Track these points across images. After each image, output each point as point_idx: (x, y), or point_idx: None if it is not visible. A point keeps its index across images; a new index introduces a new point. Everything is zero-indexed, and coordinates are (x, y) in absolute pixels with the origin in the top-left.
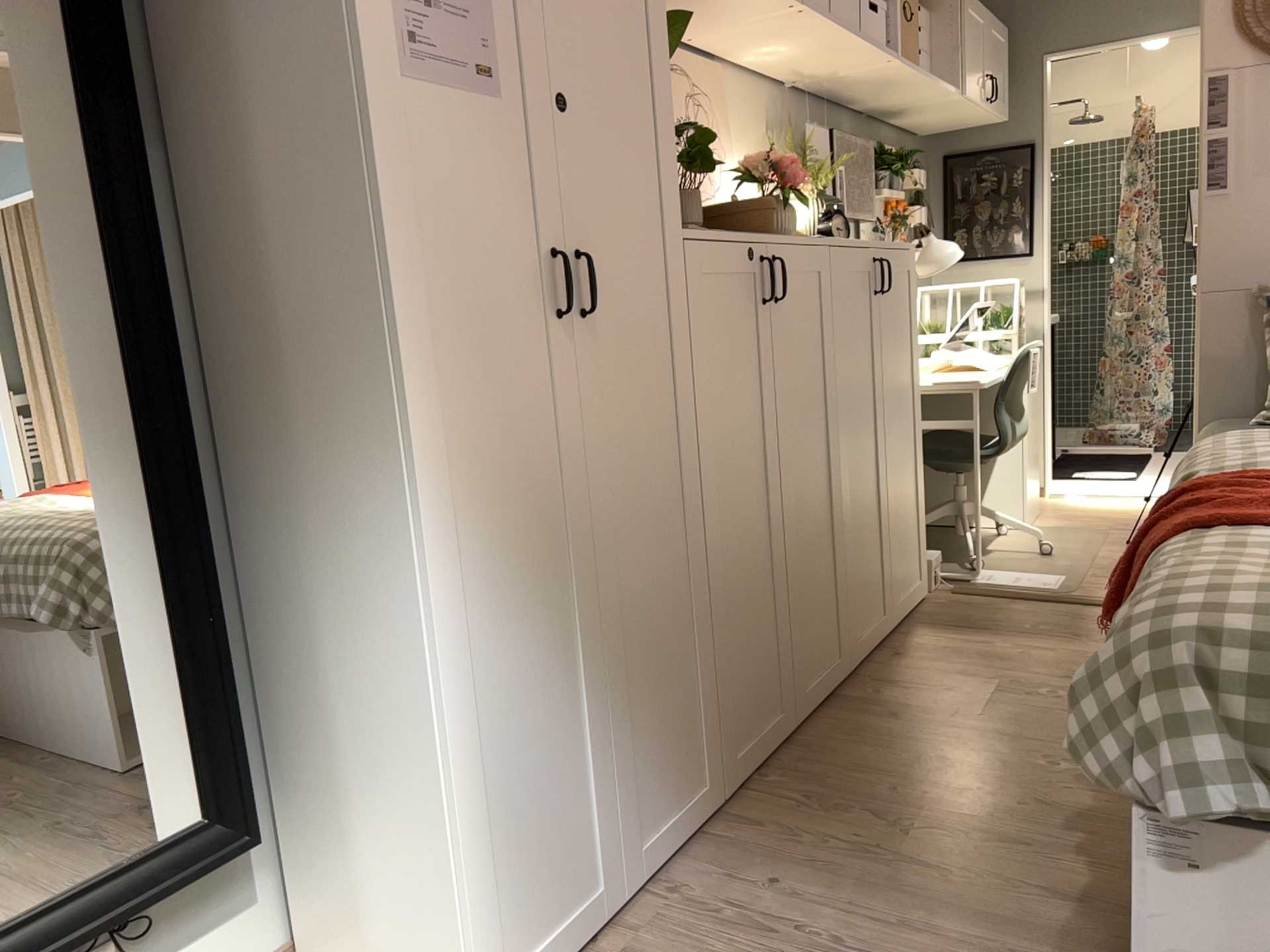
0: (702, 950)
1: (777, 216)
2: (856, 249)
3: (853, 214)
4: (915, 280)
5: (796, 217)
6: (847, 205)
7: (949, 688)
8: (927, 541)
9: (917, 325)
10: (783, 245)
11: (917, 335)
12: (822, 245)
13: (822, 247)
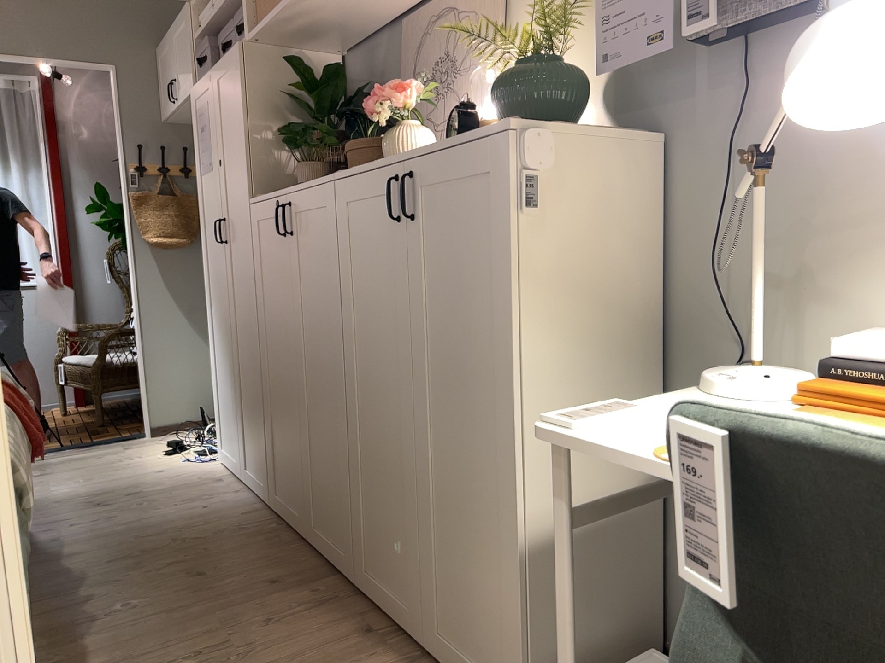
0: (201, 491)
1: (383, 147)
2: (365, 174)
3: (779, 5)
4: (508, 190)
5: (395, 142)
6: (737, 1)
7: (272, 627)
8: (522, 656)
9: (509, 271)
10: (293, 194)
11: (510, 289)
12: (326, 183)
13: (325, 185)
